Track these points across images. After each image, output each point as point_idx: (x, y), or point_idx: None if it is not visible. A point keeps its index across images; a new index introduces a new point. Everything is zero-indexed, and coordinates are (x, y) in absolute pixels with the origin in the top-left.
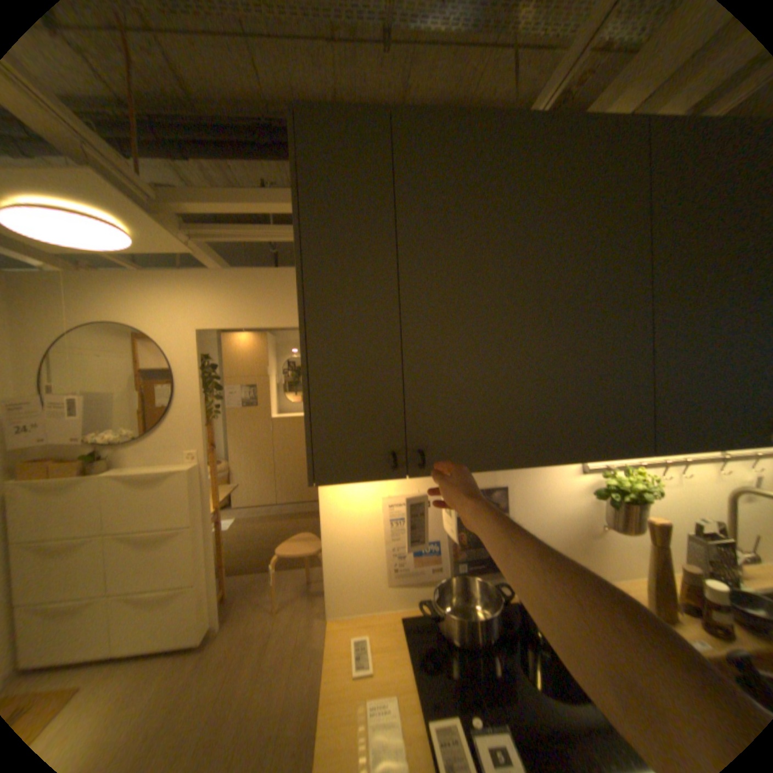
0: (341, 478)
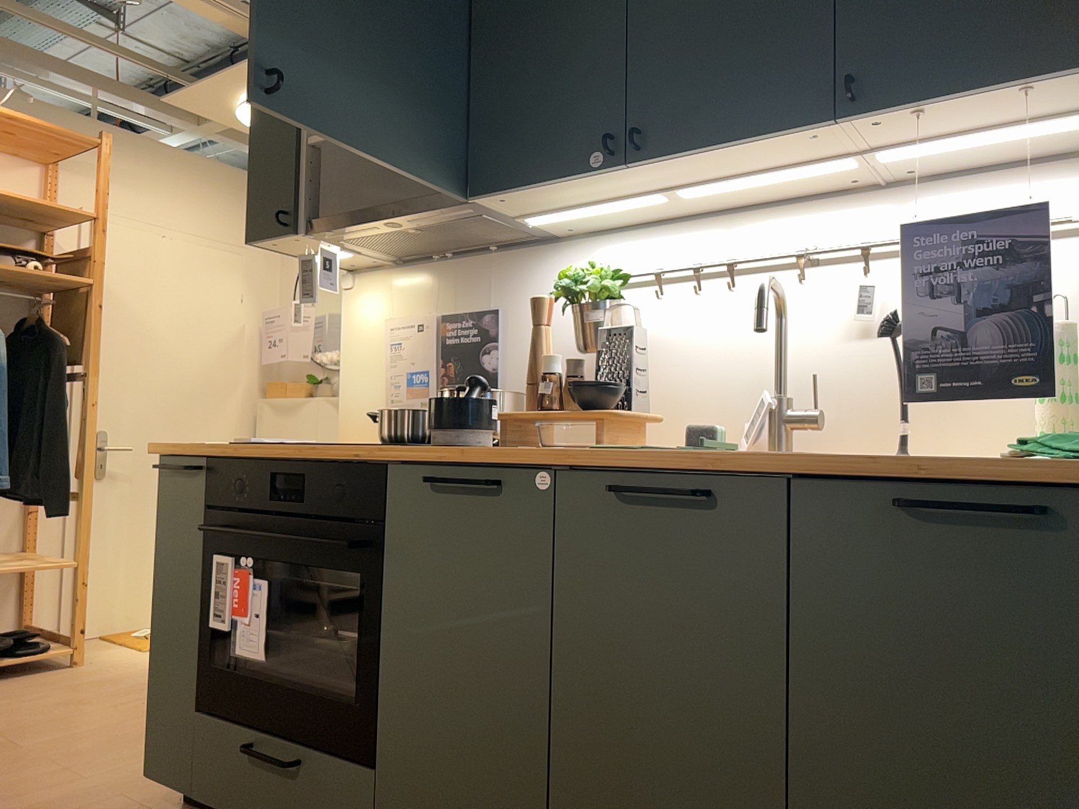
0: (263, 239)
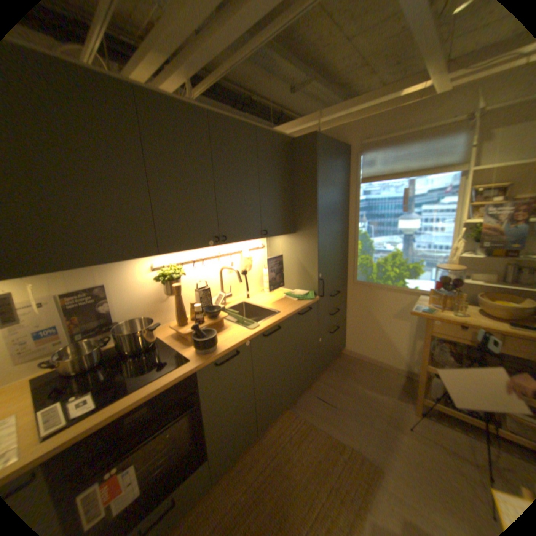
0: None
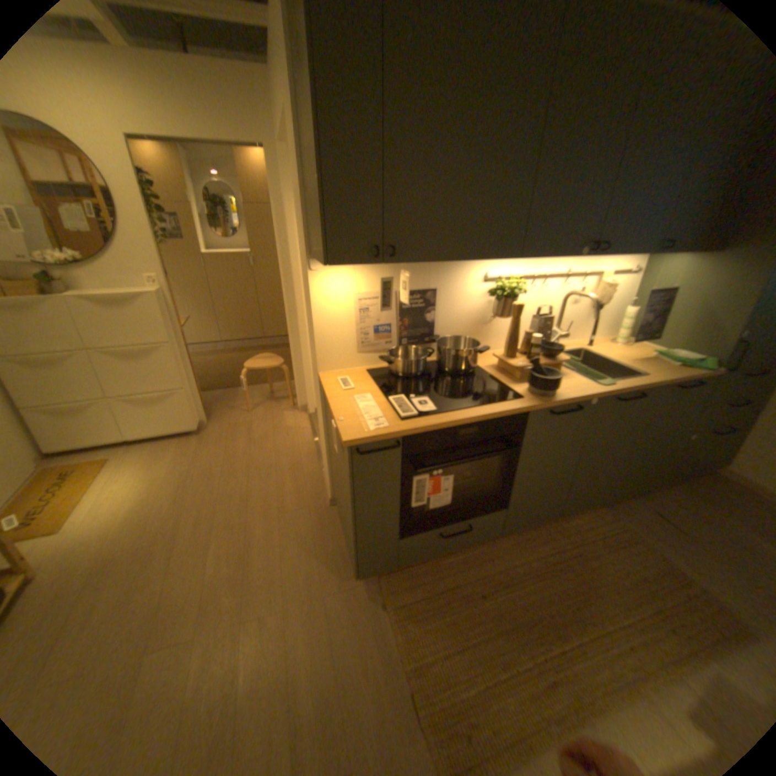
0: (342, 263)
